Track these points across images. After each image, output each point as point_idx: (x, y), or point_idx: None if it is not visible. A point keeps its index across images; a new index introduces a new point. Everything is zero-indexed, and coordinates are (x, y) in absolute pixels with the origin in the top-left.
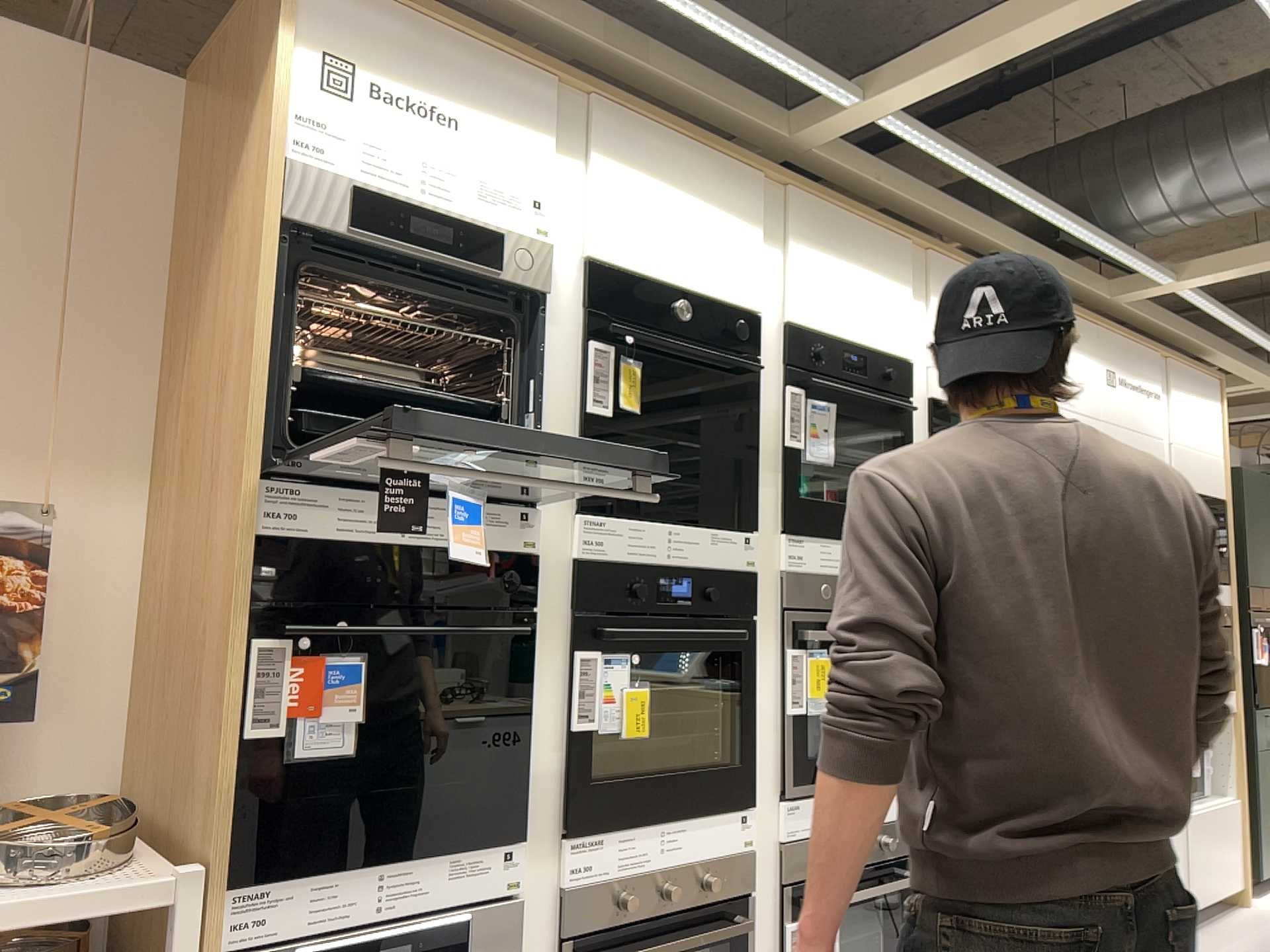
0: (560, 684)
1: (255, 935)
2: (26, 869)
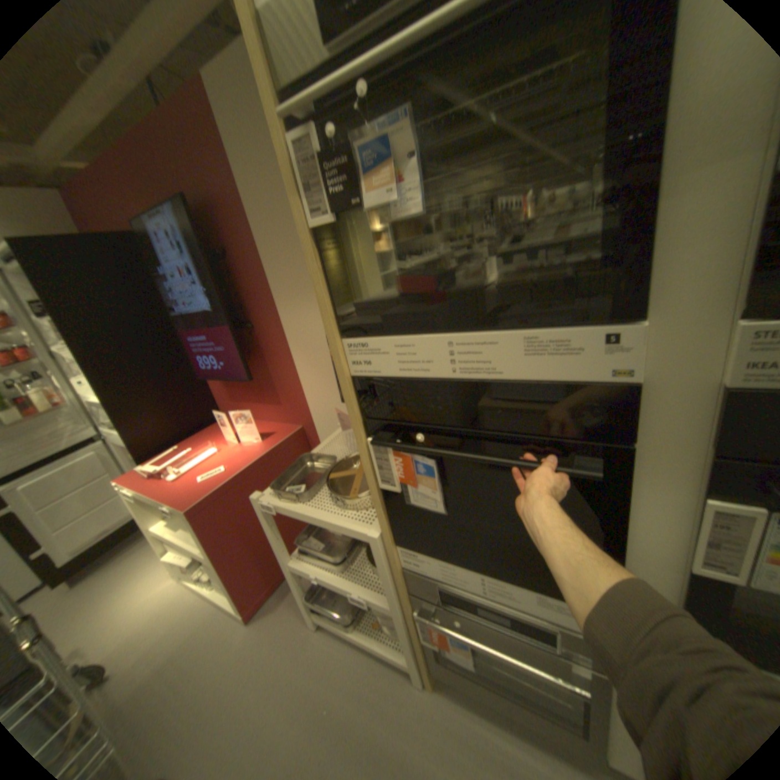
0: (679, 522)
1: (413, 568)
2: (333, 499)
